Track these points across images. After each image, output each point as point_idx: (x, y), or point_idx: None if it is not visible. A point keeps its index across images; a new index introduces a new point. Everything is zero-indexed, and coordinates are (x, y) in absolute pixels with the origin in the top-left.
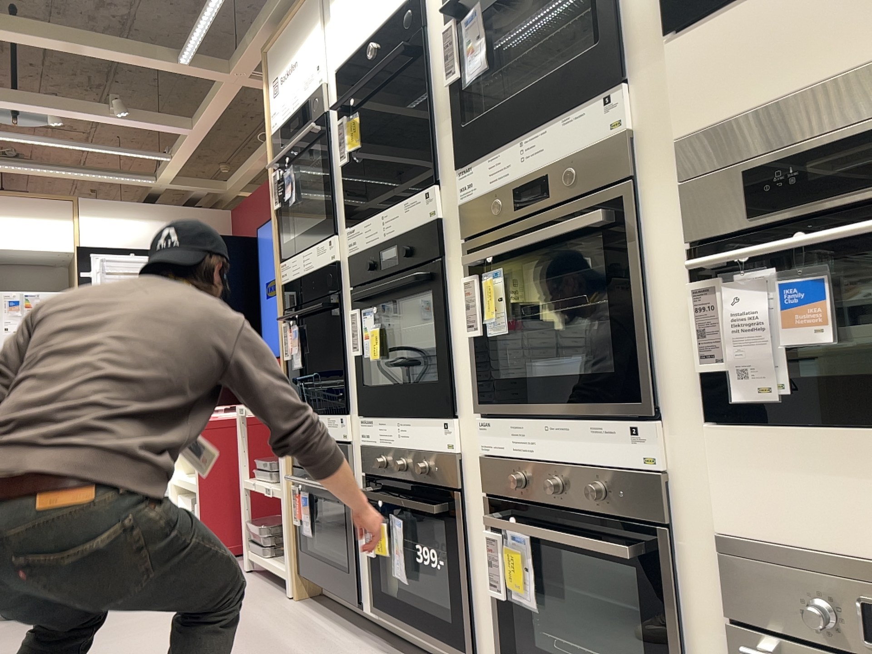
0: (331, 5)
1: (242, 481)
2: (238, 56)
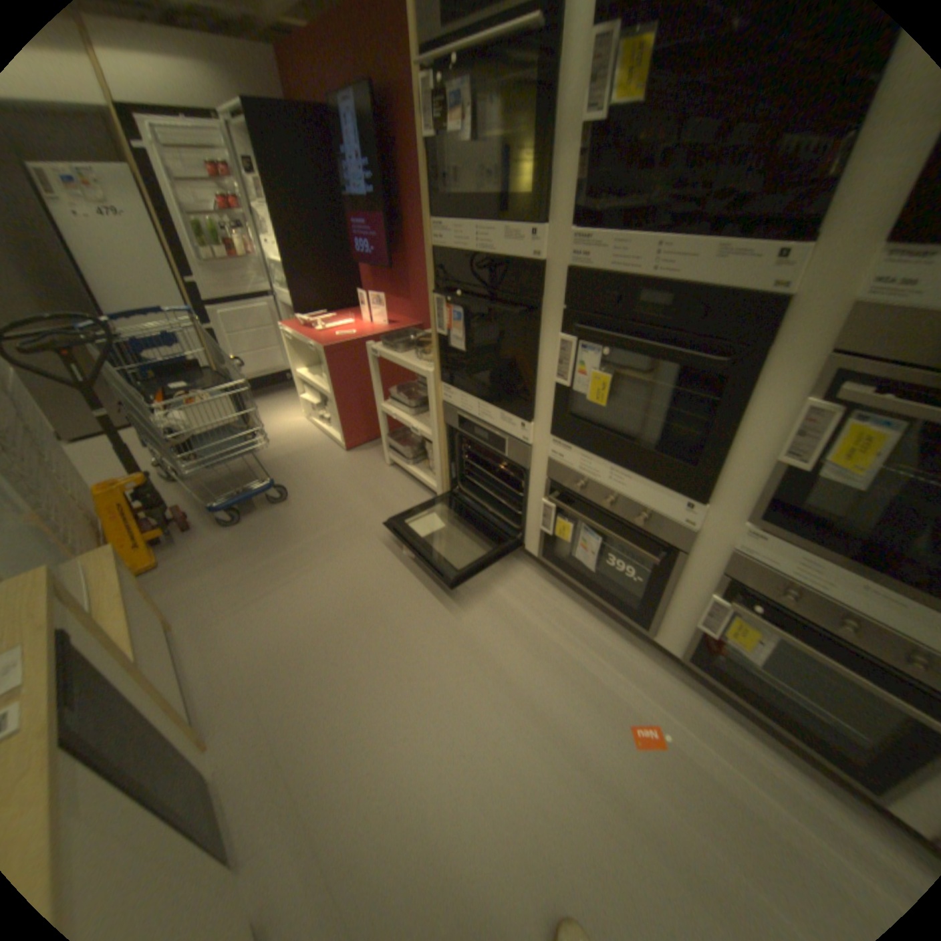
0: None
1: (379, 408)
2: None
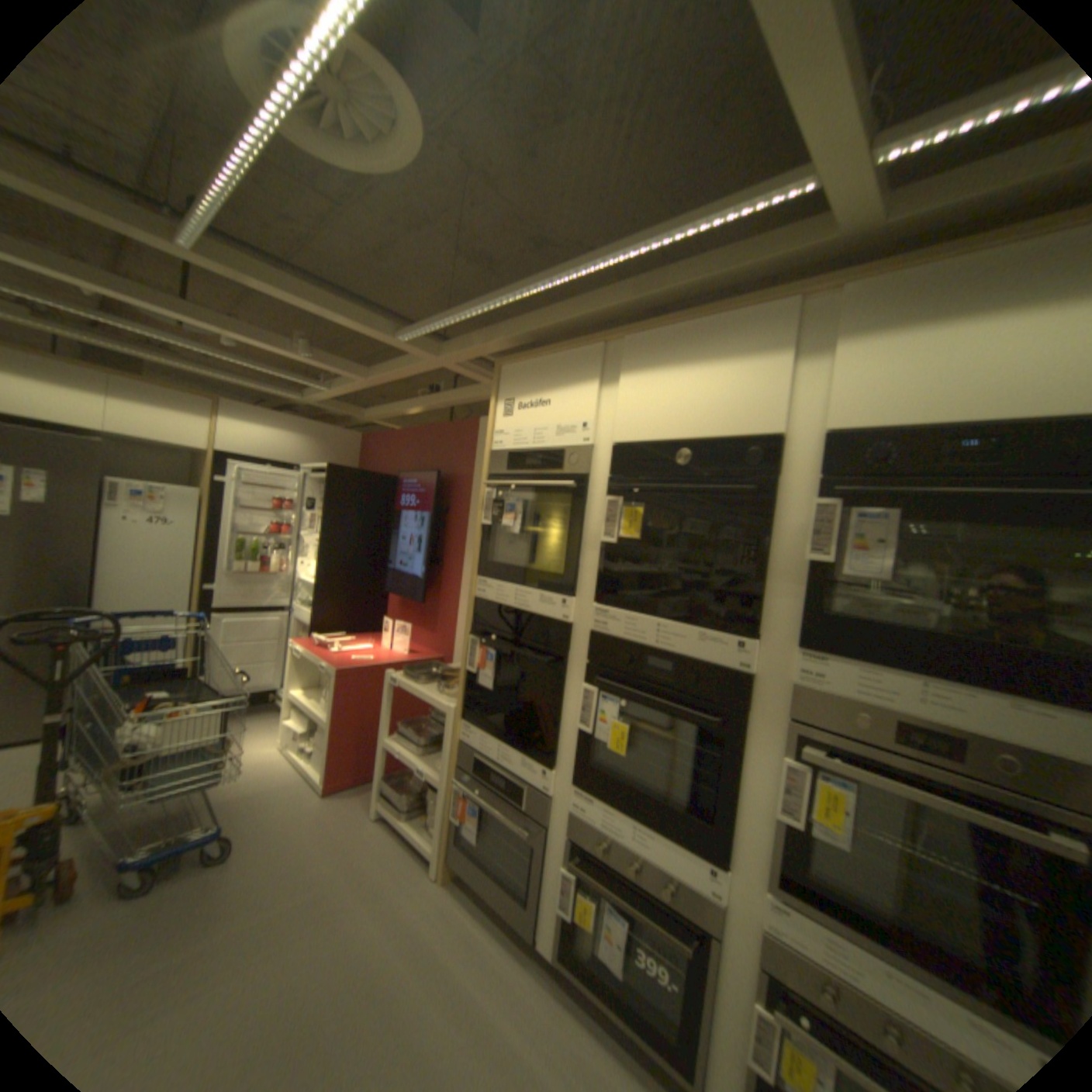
0: (623, 373)
1: (381, 744)
2: (455, 347)
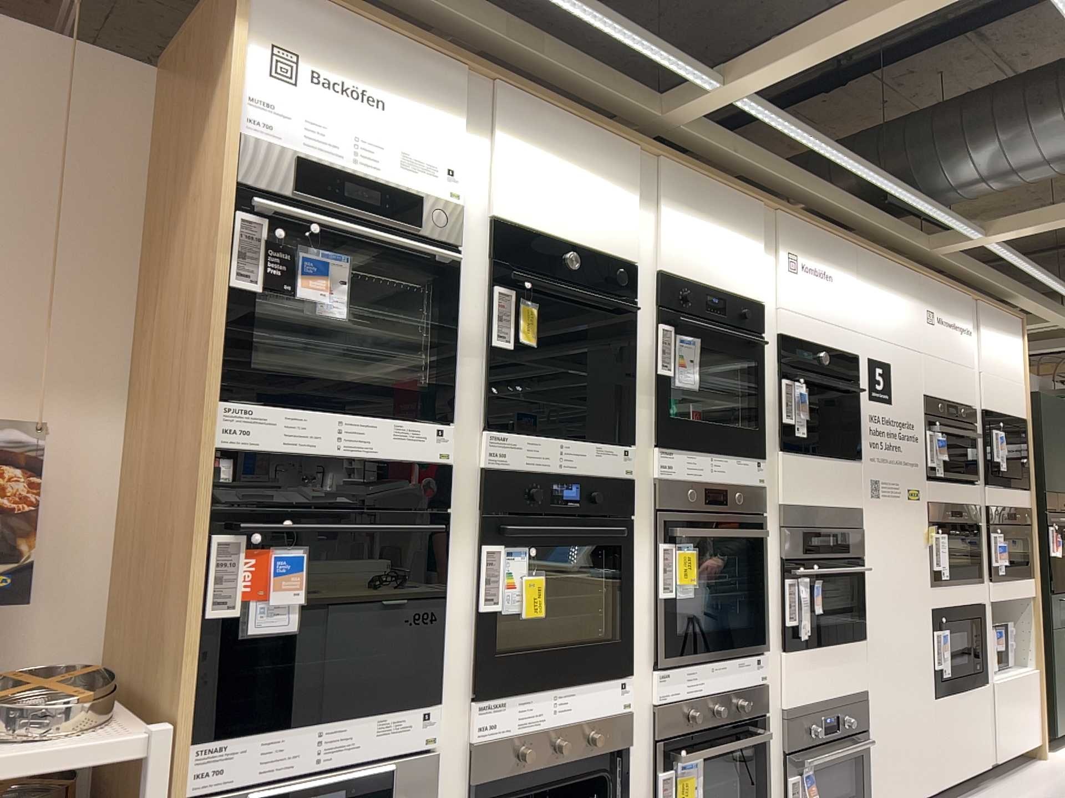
0: (503, 137)
1: None
2: None
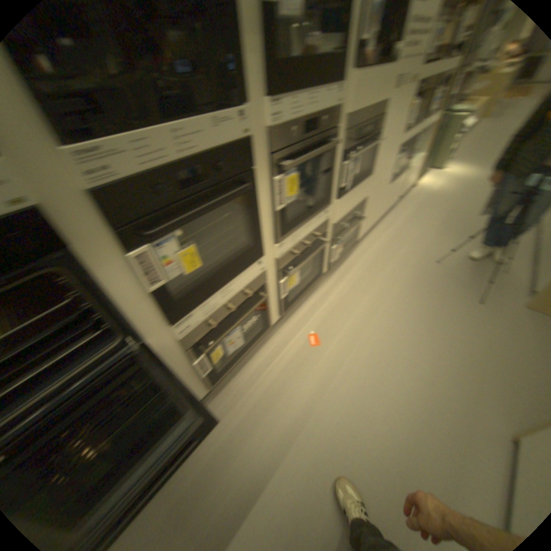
0: None
1: None
2: None
